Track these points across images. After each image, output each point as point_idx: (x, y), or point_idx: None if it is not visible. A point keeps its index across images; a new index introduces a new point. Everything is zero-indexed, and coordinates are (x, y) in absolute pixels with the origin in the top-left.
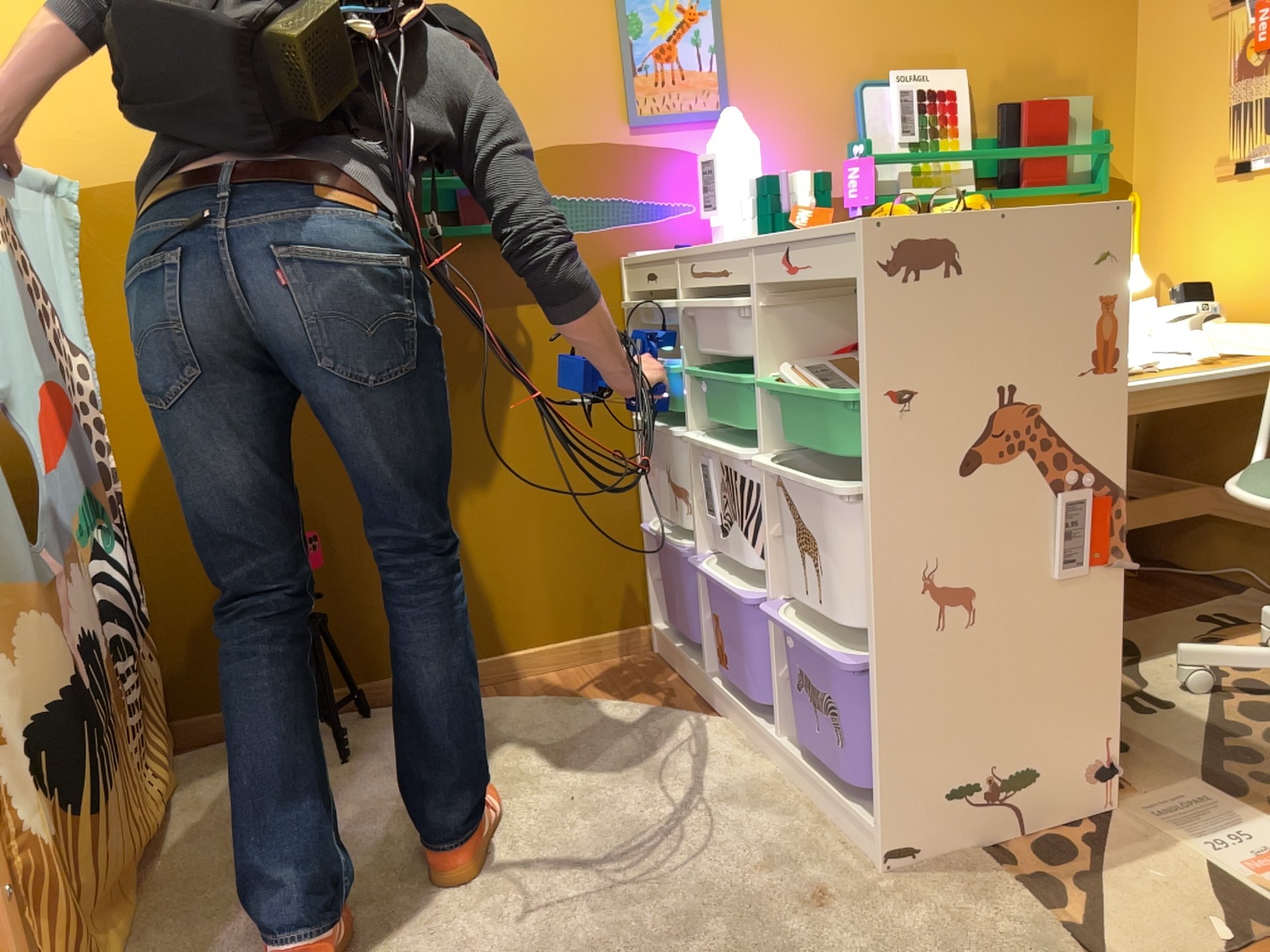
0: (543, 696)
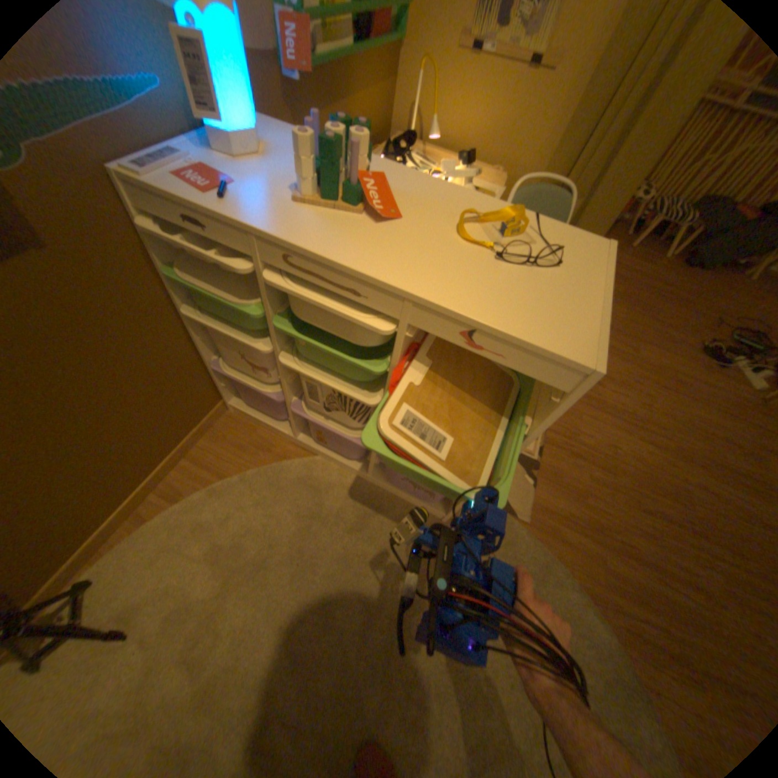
0: (200, 486)
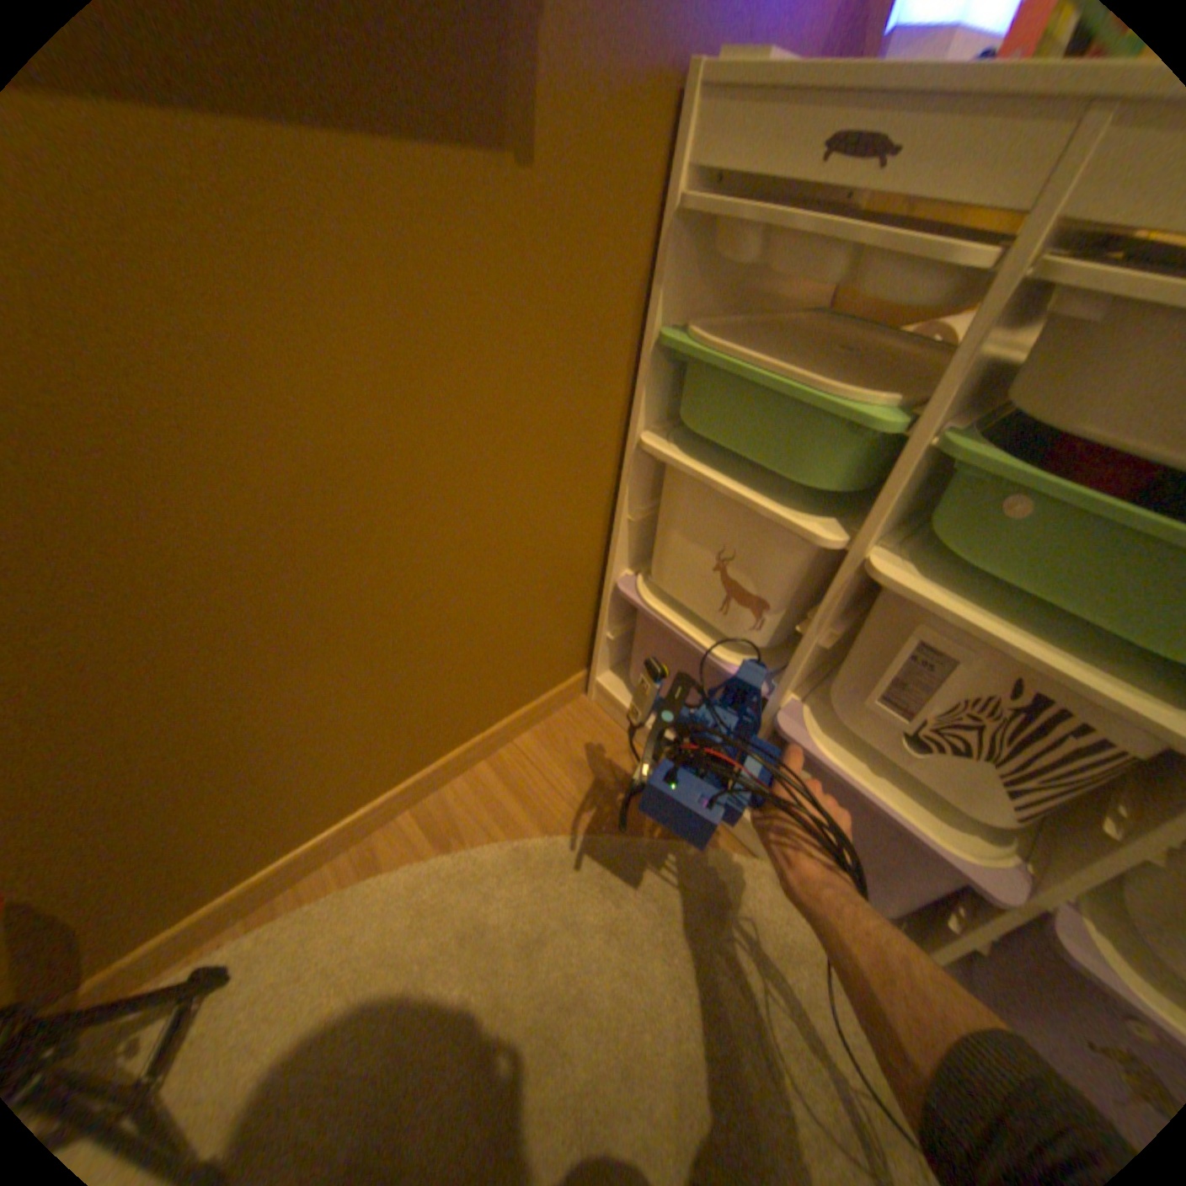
0: (504, 832)
